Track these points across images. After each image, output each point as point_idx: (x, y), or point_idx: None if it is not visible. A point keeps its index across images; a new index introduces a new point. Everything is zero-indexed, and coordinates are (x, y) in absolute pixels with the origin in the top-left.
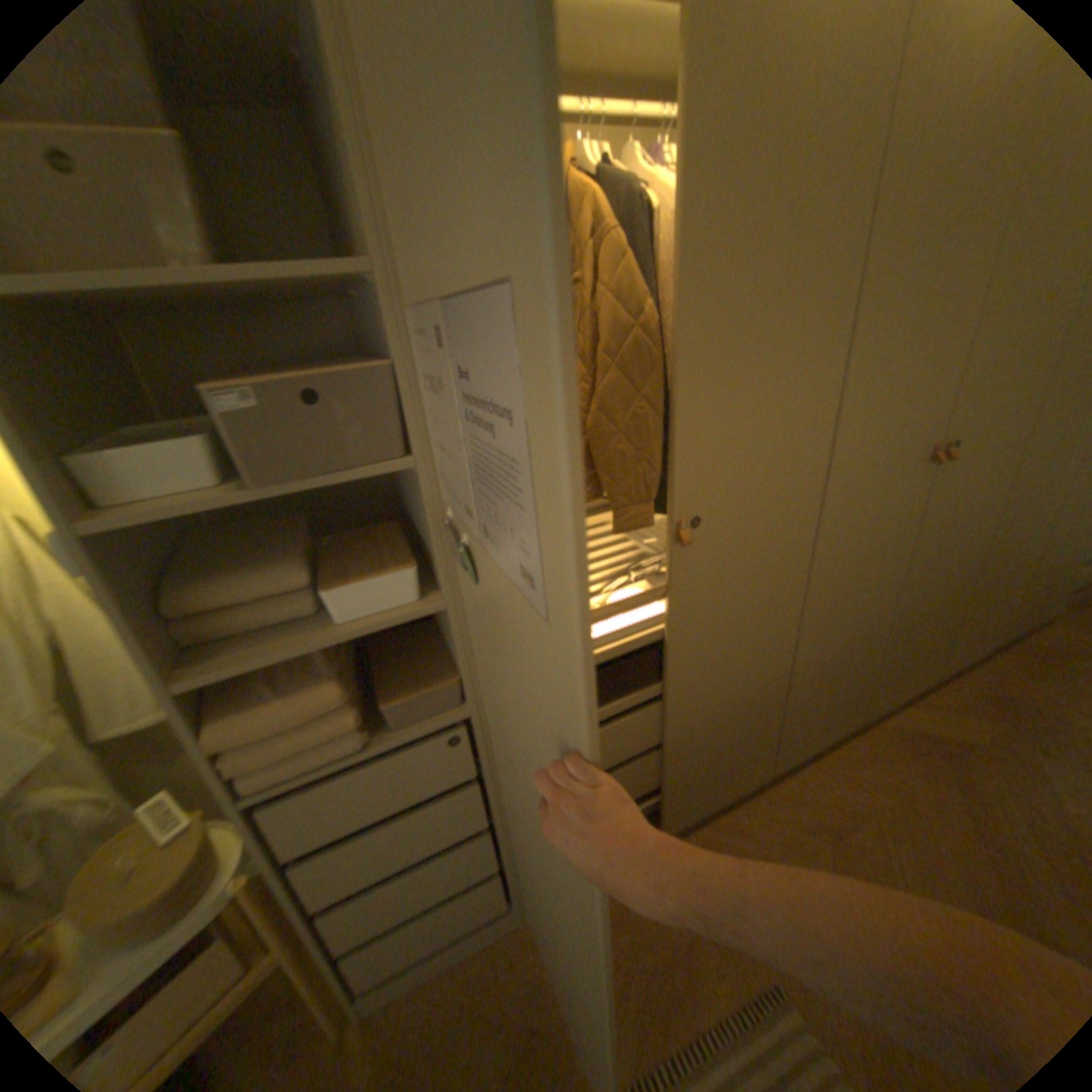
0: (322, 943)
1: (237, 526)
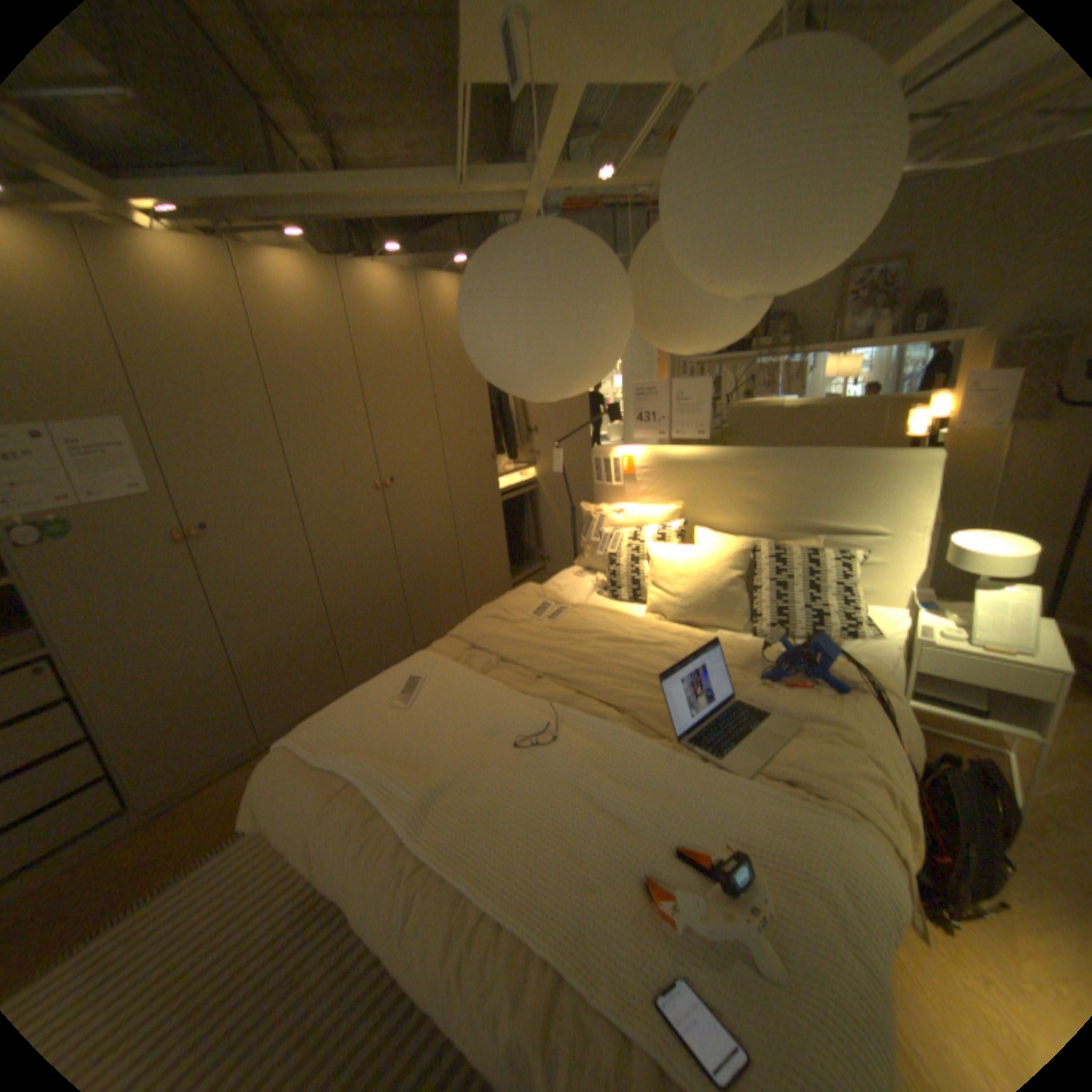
0: None
1: None
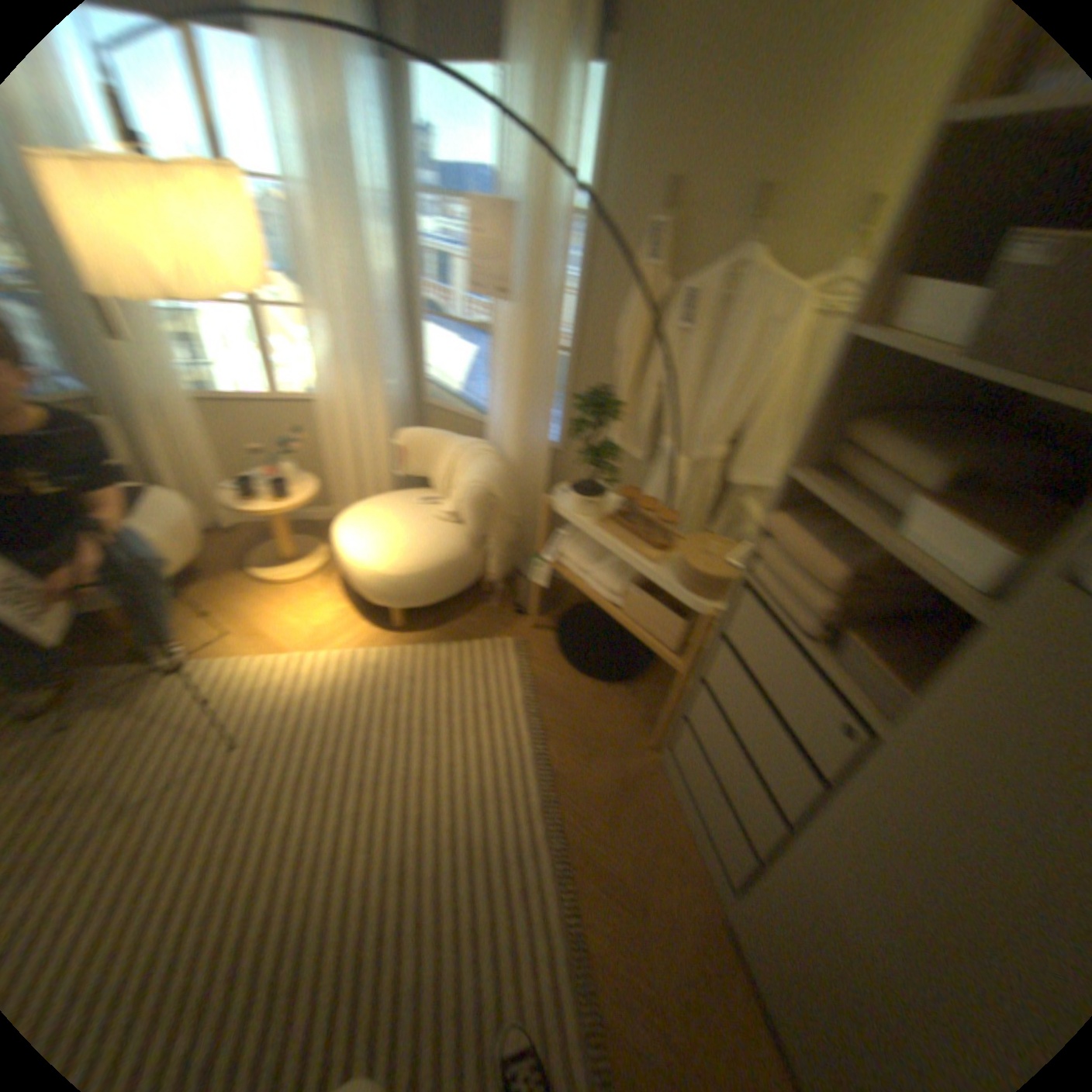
0: (689, 699)
1: (988, 427)
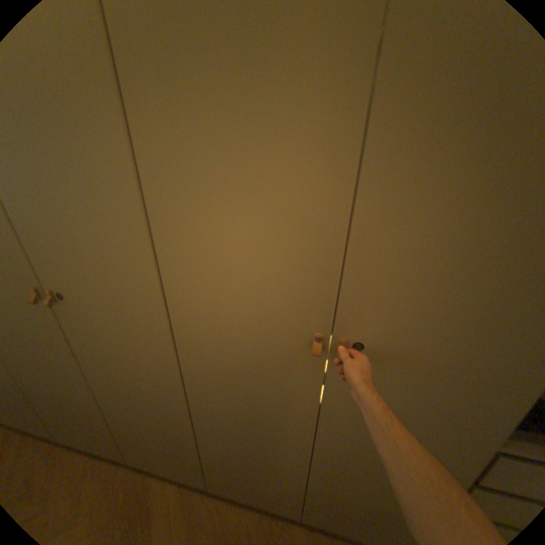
0: None
1: None
